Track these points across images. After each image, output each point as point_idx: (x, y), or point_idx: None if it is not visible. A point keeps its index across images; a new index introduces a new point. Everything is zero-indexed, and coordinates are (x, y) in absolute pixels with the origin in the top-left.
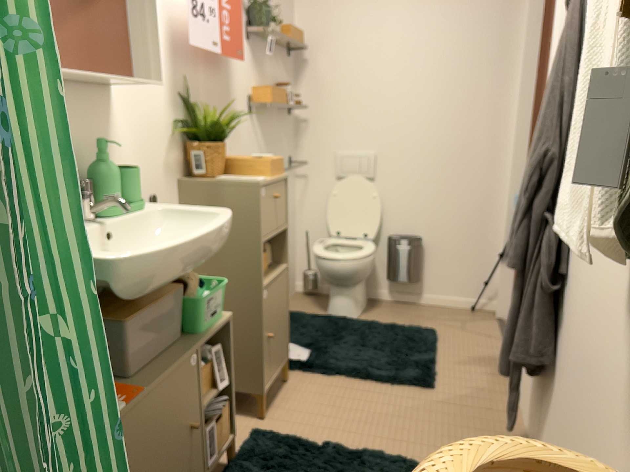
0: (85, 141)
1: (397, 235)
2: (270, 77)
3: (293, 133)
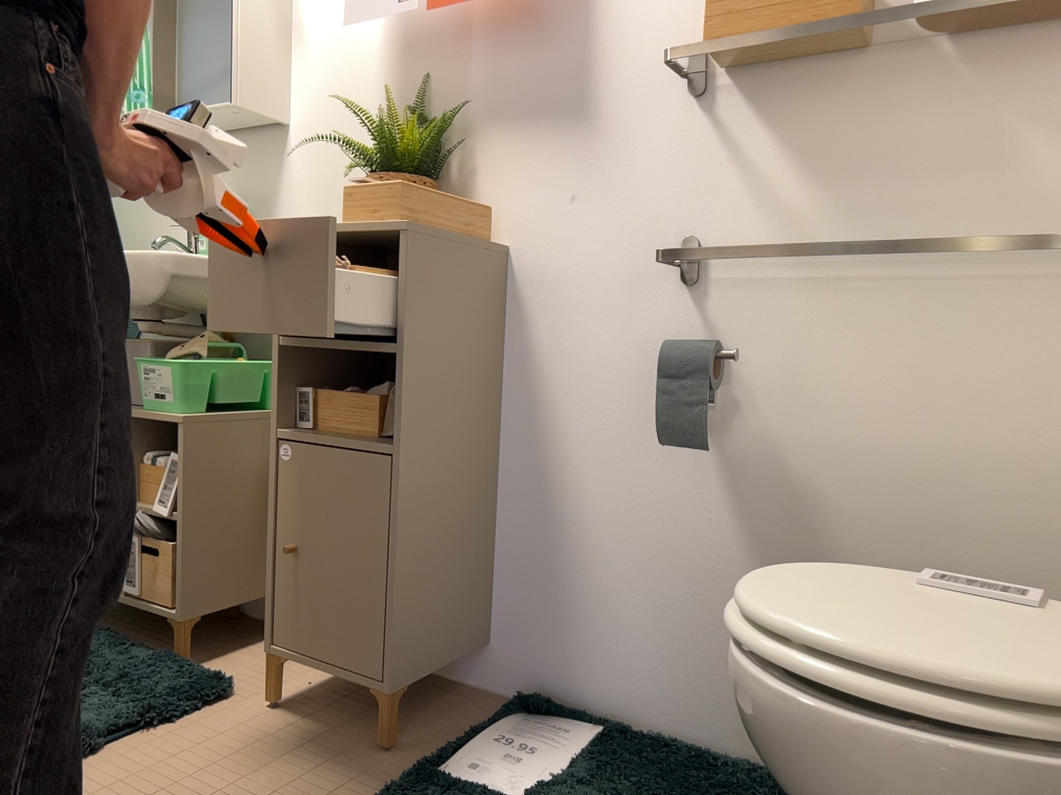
0: (245, 190)
1: None
2: None
3: None
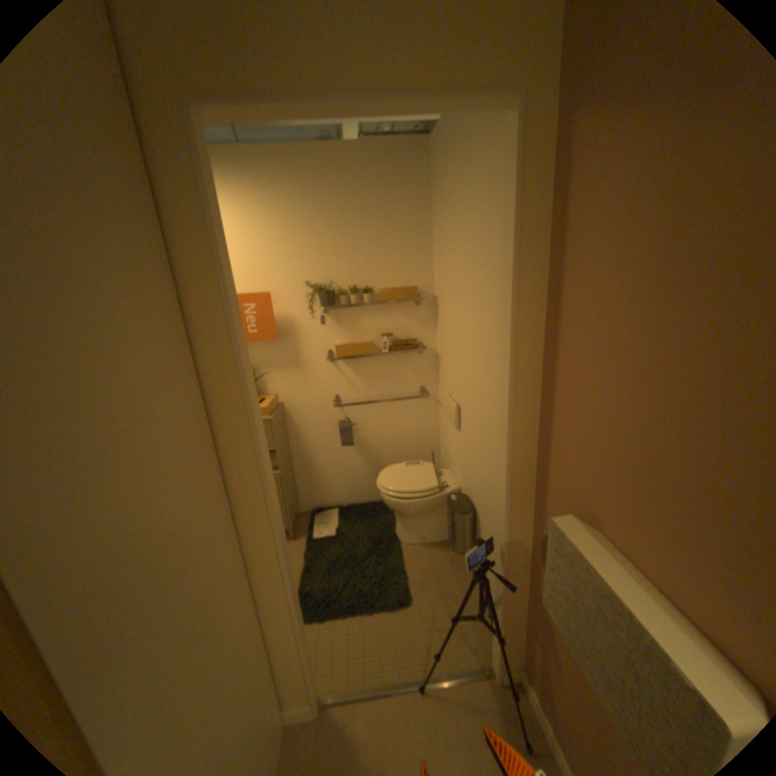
0: None
1: (465, 496)
2: (369, 329)
3: (430, 366)
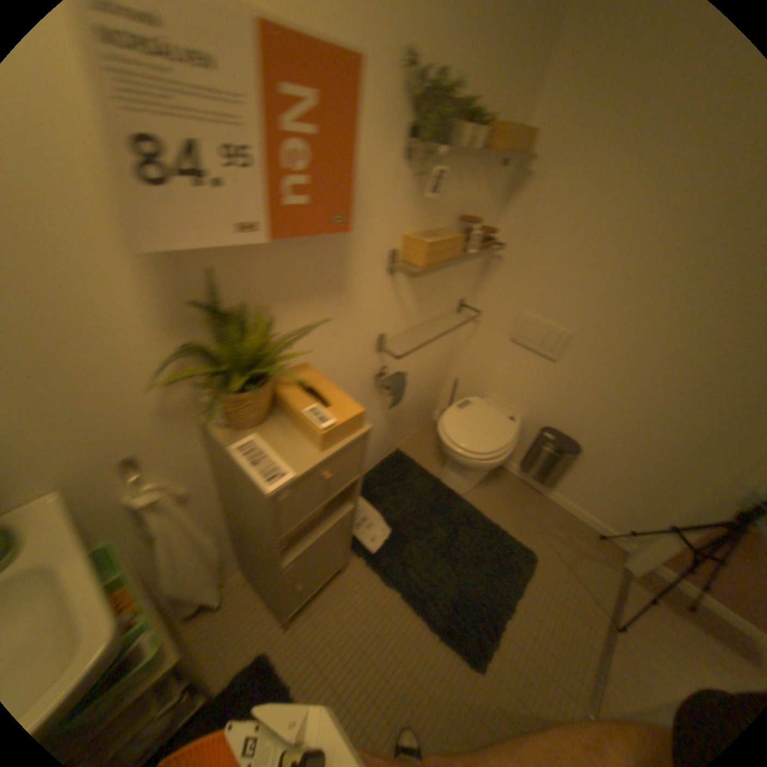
0: None
1: (553, 429)
2: (450, 203)
3: (479, 266)
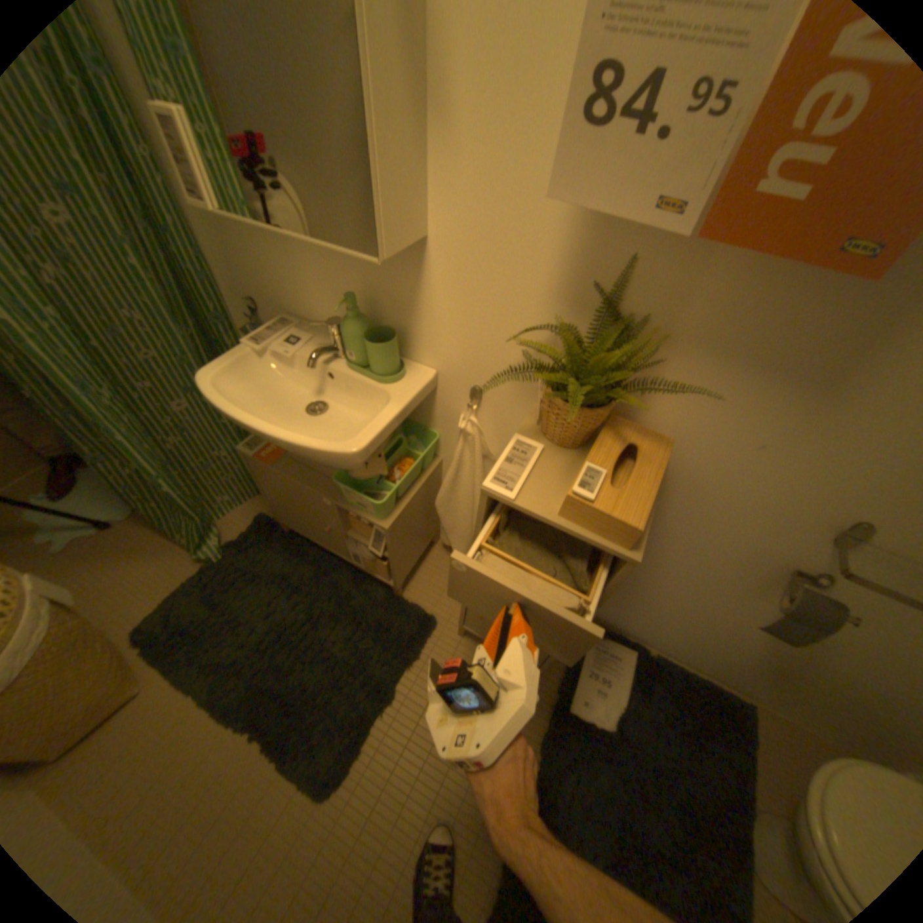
0: (377, 285)
1: None
2: None
3: None
